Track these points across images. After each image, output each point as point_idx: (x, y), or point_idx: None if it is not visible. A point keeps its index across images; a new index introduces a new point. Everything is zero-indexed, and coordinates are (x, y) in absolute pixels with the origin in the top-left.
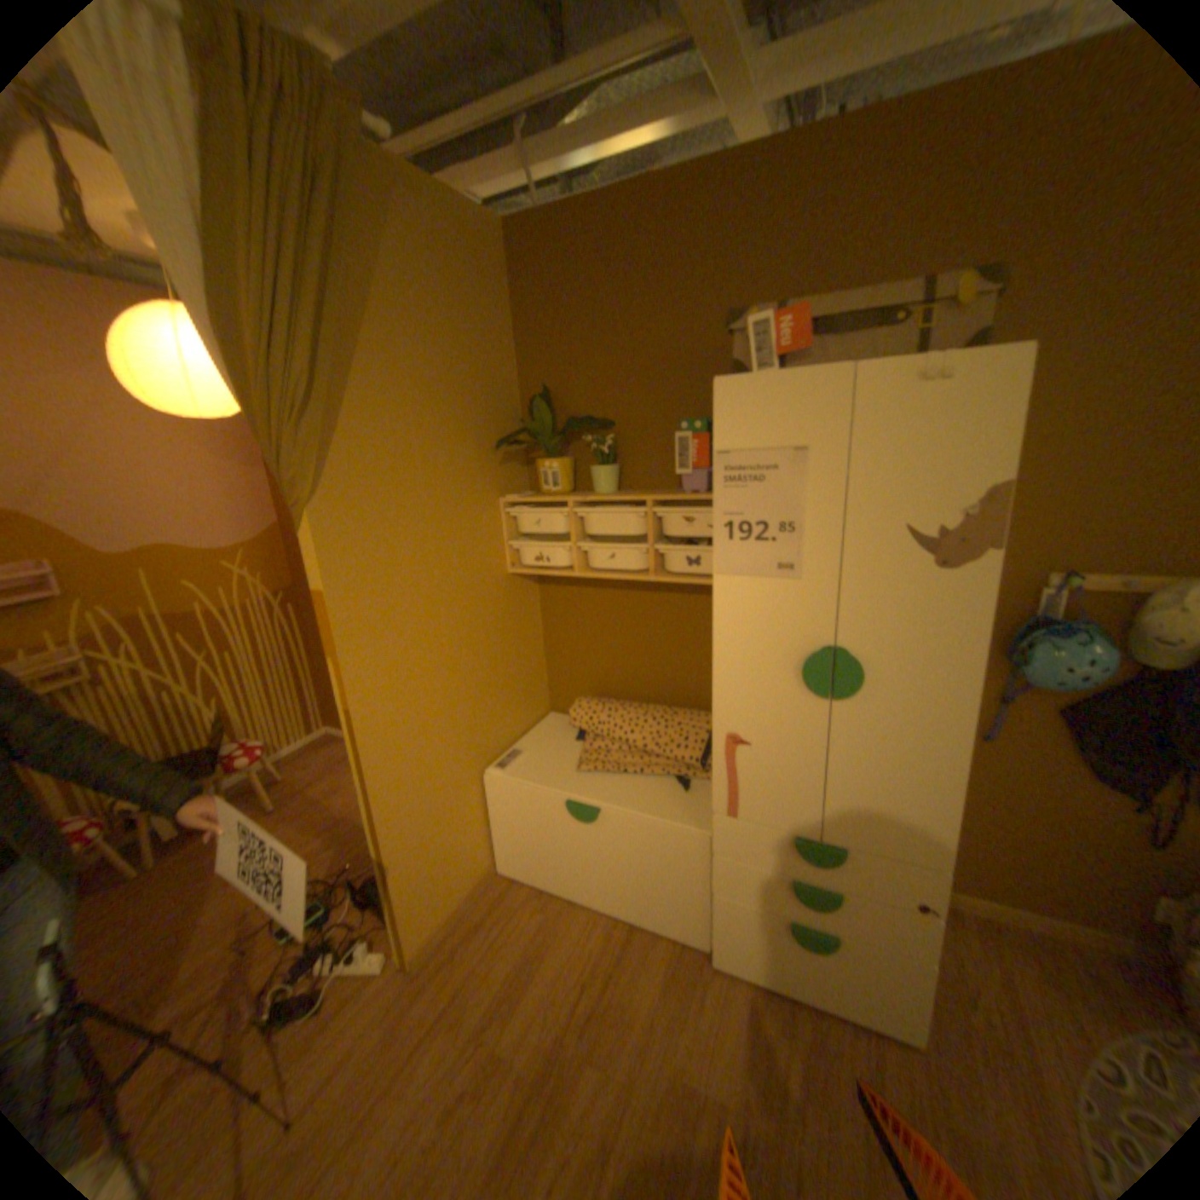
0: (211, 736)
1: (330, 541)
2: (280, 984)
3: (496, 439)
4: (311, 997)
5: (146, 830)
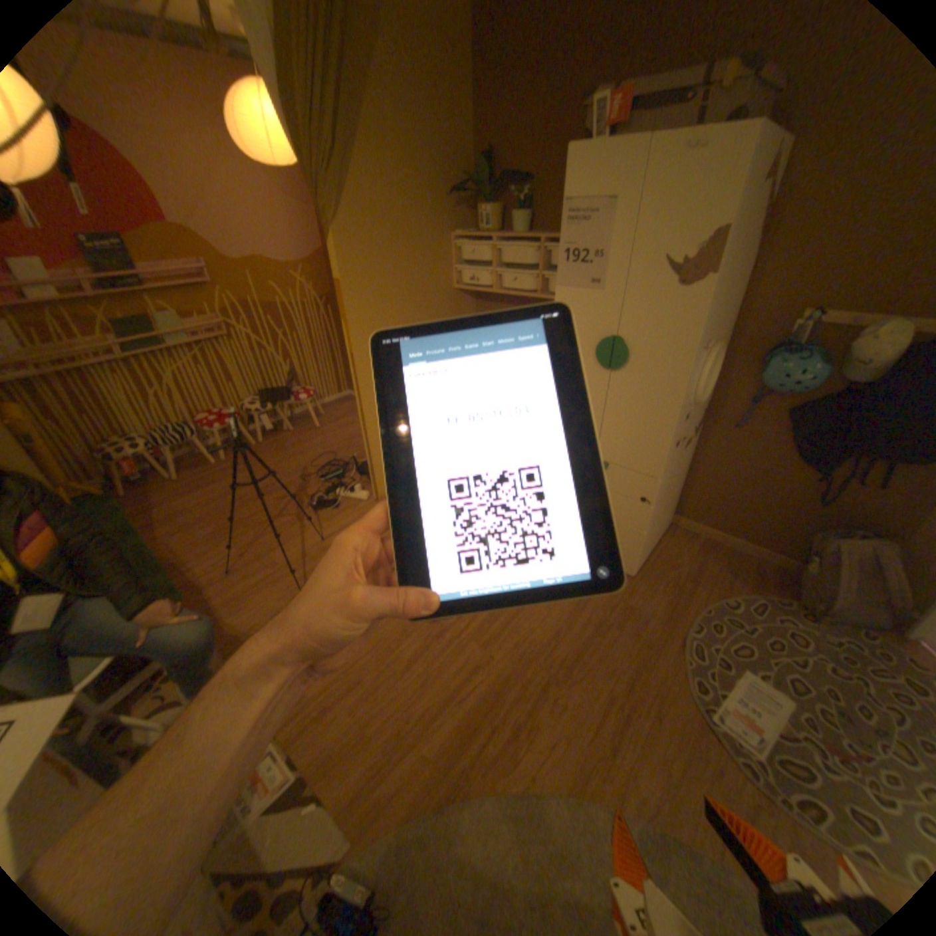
0: (287, 381)
1: (343, 250)
2: (321, 495)
3: (452, 187)
4: (334, 502)
5: (258, 422)
